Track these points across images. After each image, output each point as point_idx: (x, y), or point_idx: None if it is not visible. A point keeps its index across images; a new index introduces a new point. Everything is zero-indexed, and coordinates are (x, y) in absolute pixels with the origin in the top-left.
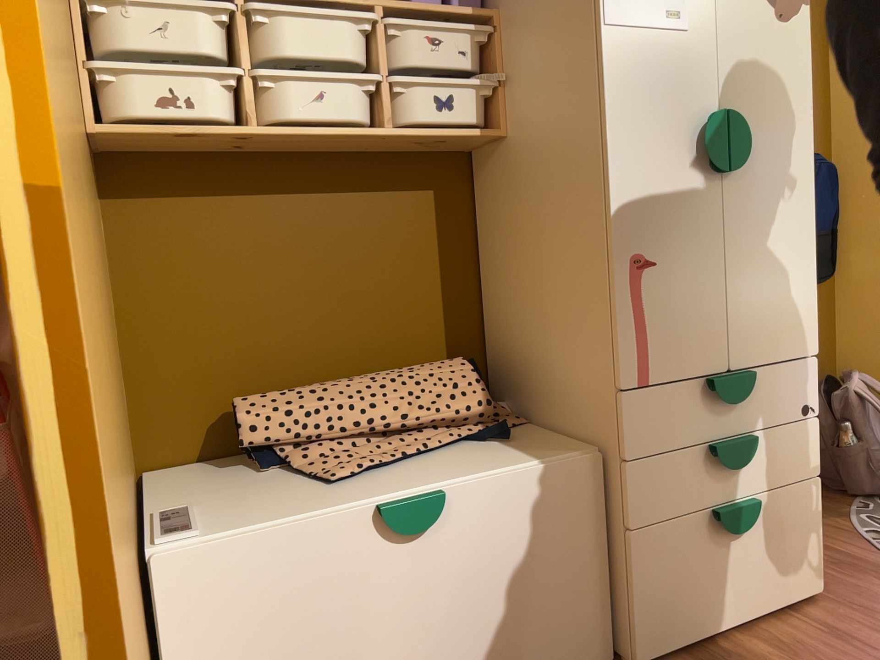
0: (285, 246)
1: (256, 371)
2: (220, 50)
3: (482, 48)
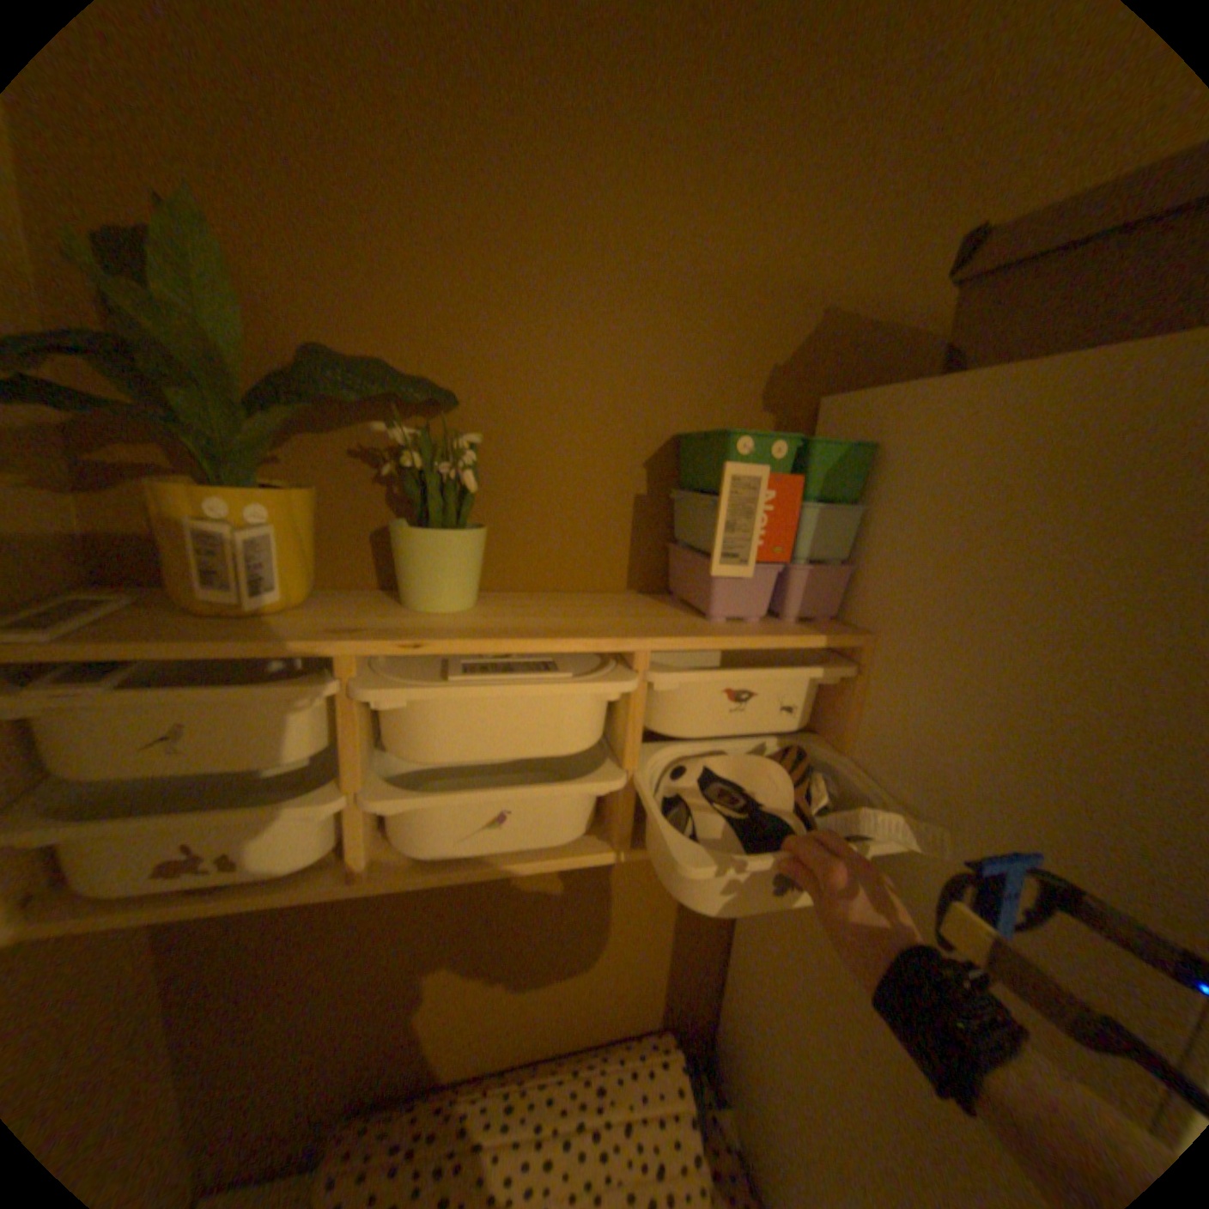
0: (443, 905)
1: (380, 1058)
2: (304, 742)
3: (824, 692)
